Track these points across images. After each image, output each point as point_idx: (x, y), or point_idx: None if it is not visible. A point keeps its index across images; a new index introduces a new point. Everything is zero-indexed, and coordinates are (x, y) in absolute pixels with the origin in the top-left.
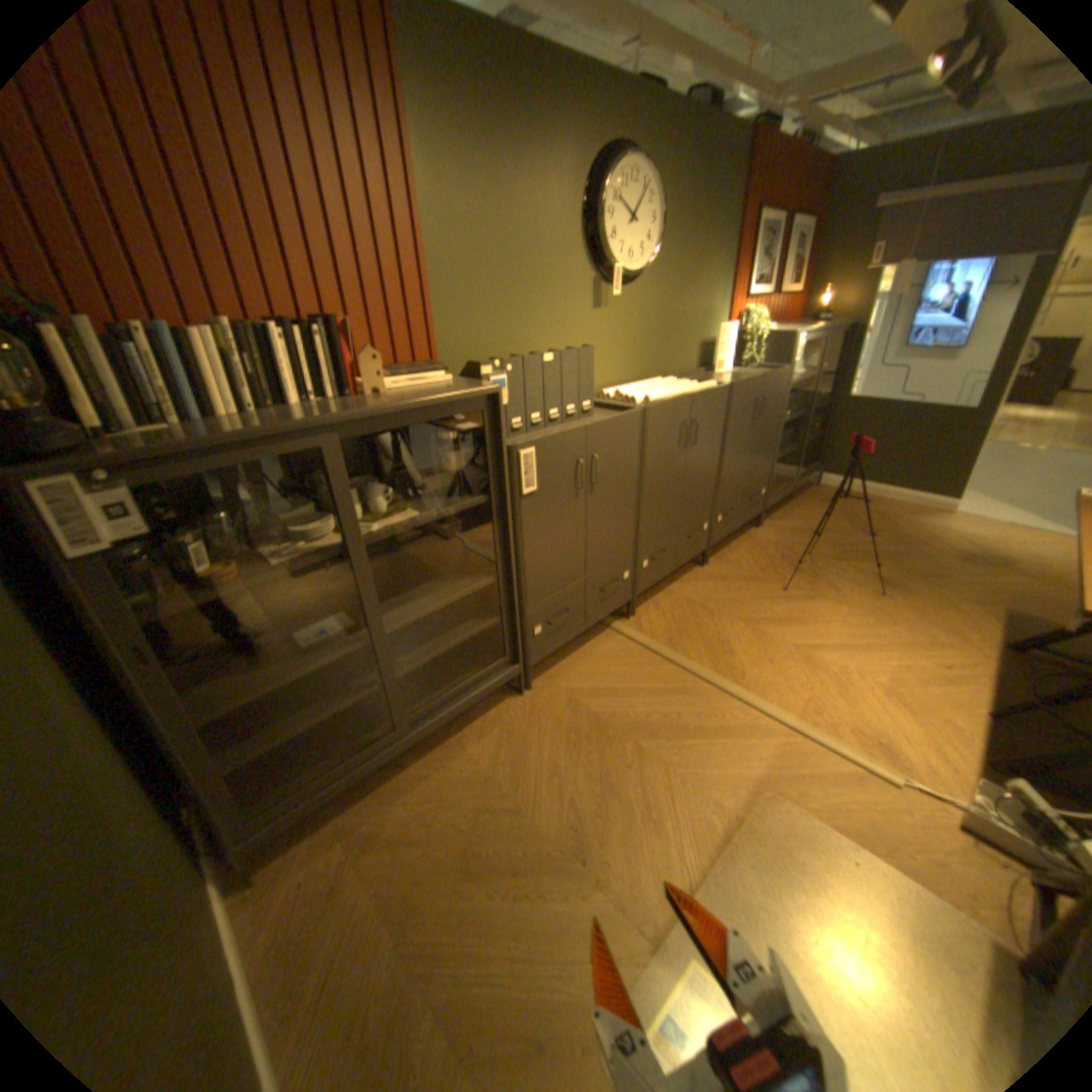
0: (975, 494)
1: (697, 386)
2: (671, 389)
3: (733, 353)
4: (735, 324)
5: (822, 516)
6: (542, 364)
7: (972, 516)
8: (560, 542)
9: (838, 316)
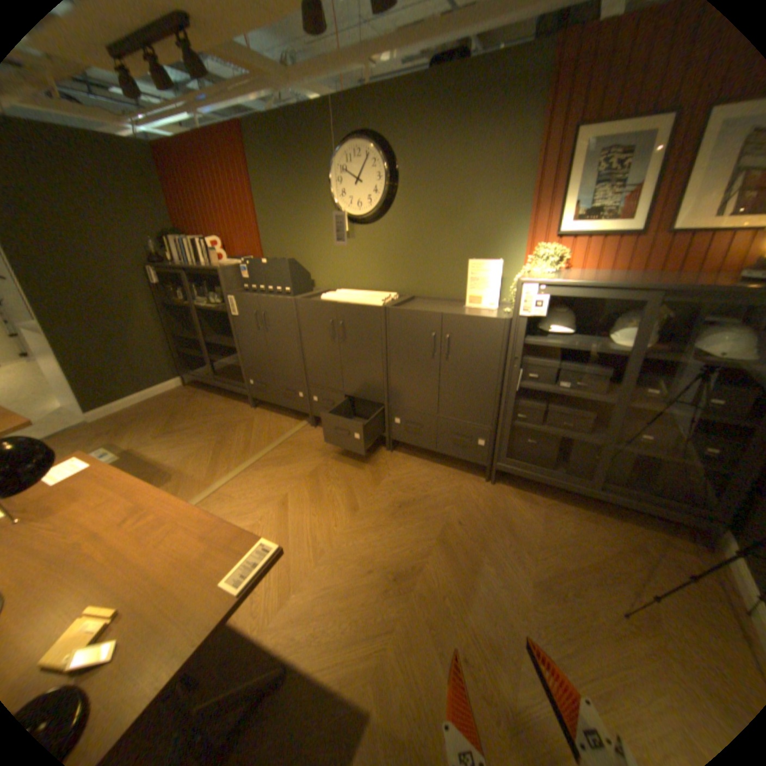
0: None
1: (363, 301)
2: (353, 298)
3: (498, 291)
4: (495, 261)
5: (575, 543)
6: (261, 263)
7: None
8: (254, 346)
9: None
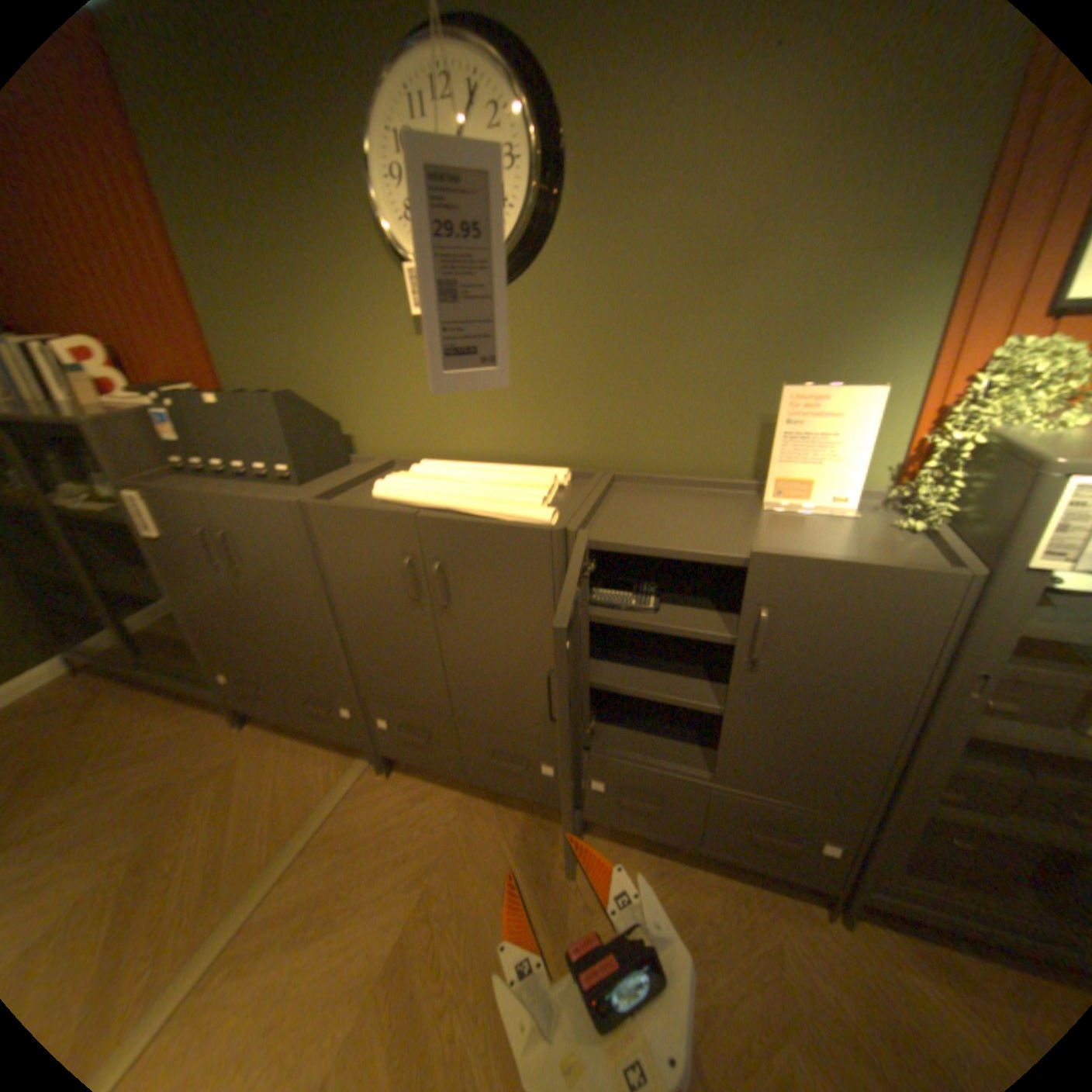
0: None
1: (491, 506)
2: (459, 492)
3: (862, 468)
4: (866, 389)
5: None
6: (200, 405)
7: None
8: (210, 609)
9: None
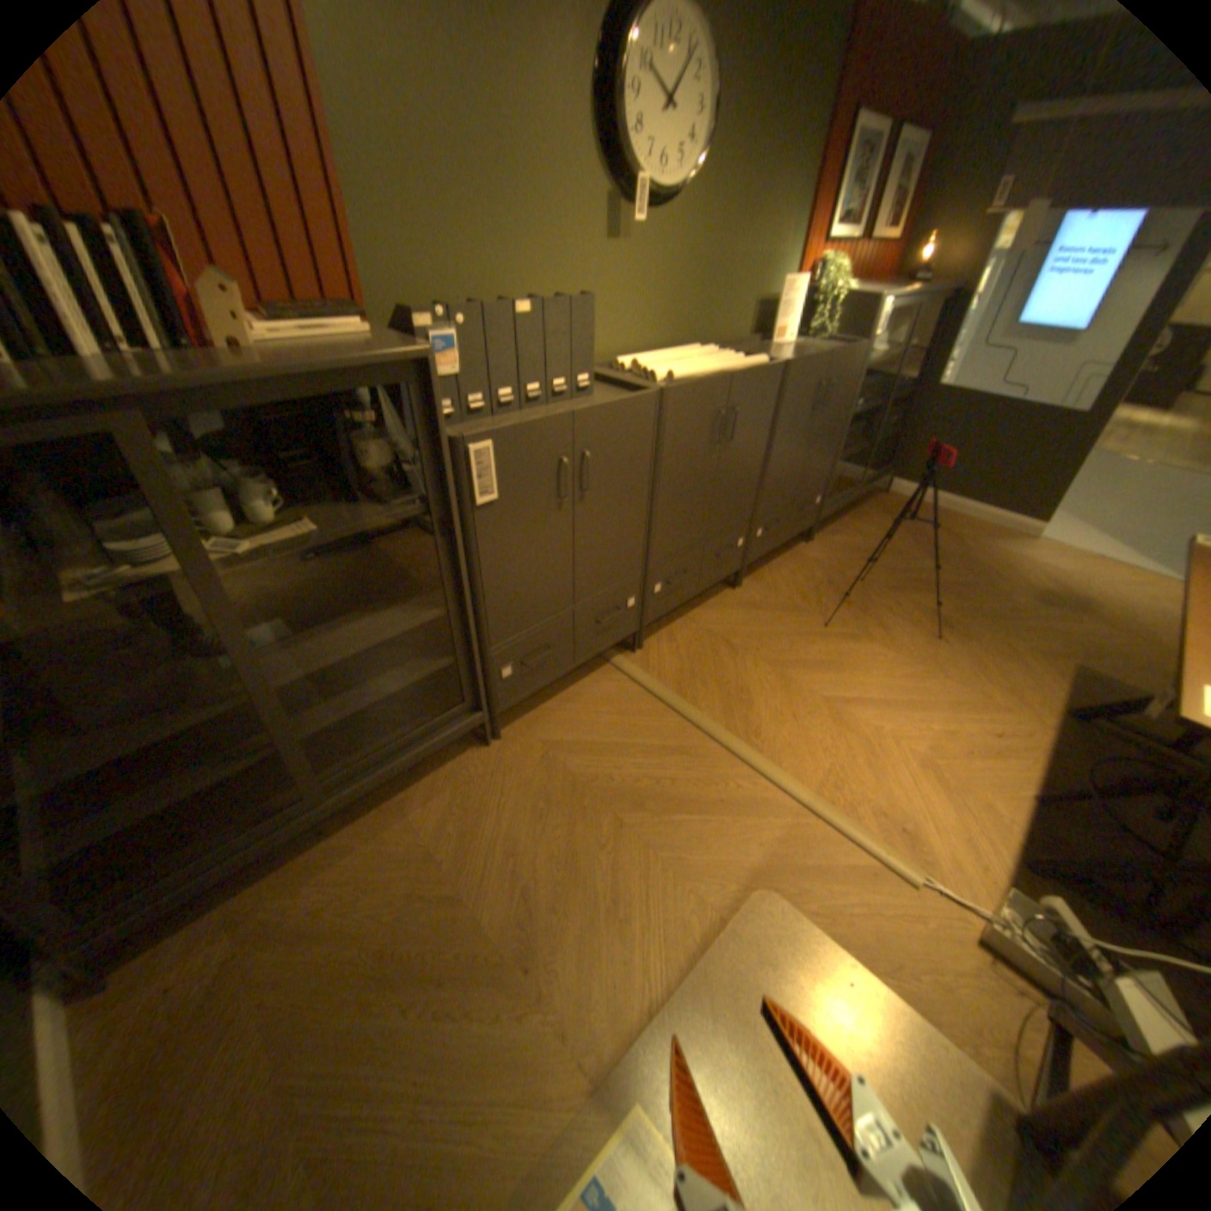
0: (1065, 515)
1: (741, 362)
2: (707, 363)
3: (799, 318)
4: (805, 277)
5: (885, 532)
6: (514, 316)
7: (1058, 544)
8: (536, 565)
9: (940, 277)
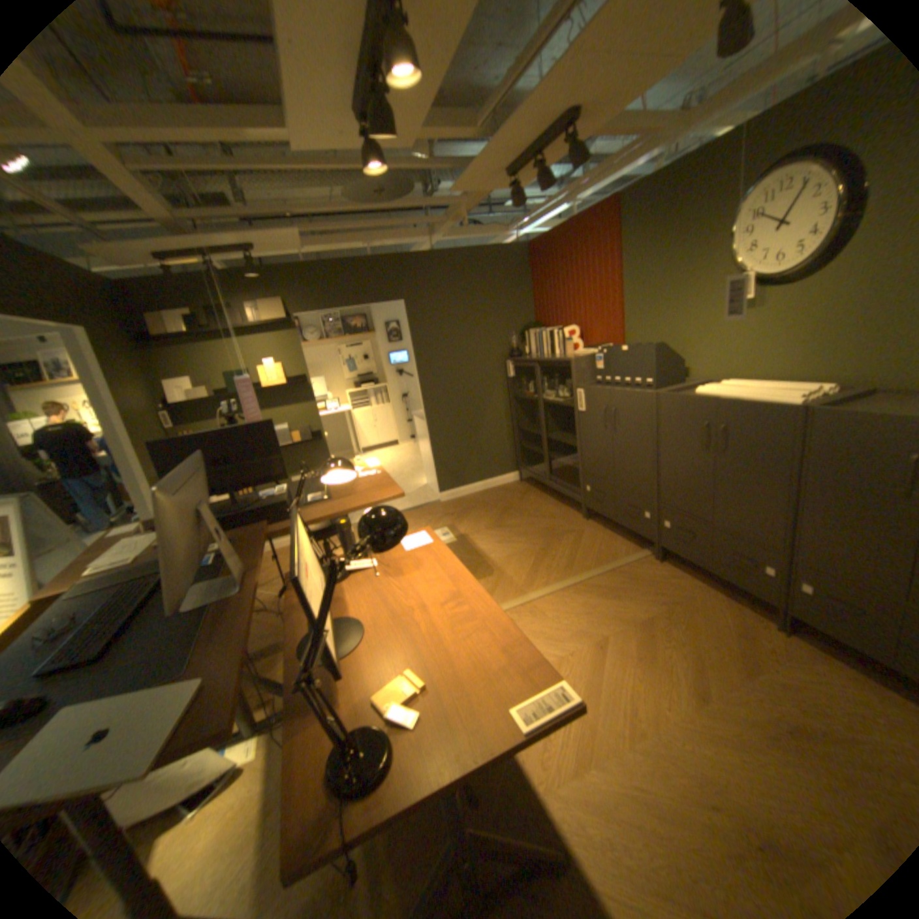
0: None
1: (766, 396)
2: (749, 391)
3: None
4: None
5: None
6: (621, 351)
7: None
8: (598, 448)
9: None
